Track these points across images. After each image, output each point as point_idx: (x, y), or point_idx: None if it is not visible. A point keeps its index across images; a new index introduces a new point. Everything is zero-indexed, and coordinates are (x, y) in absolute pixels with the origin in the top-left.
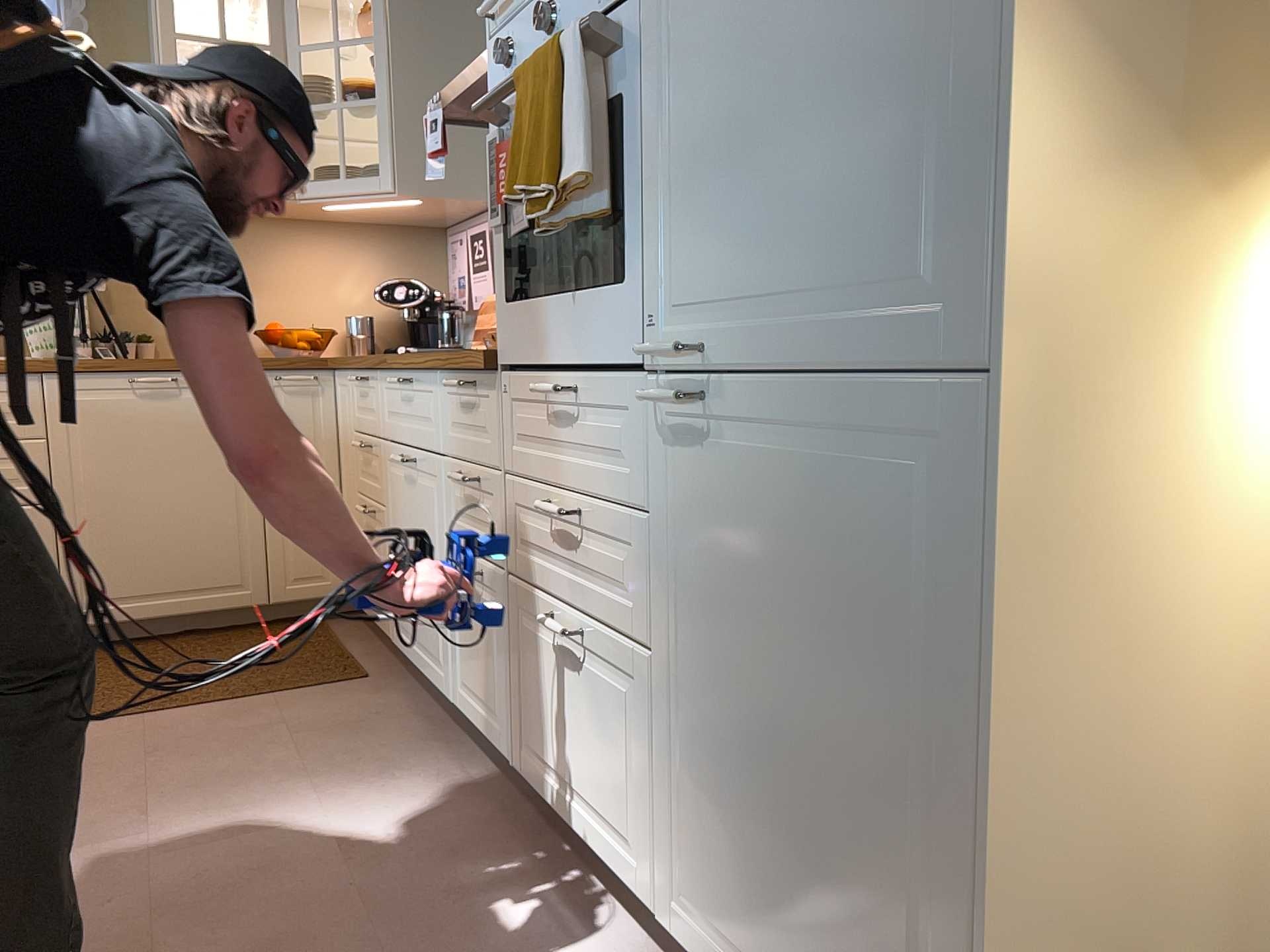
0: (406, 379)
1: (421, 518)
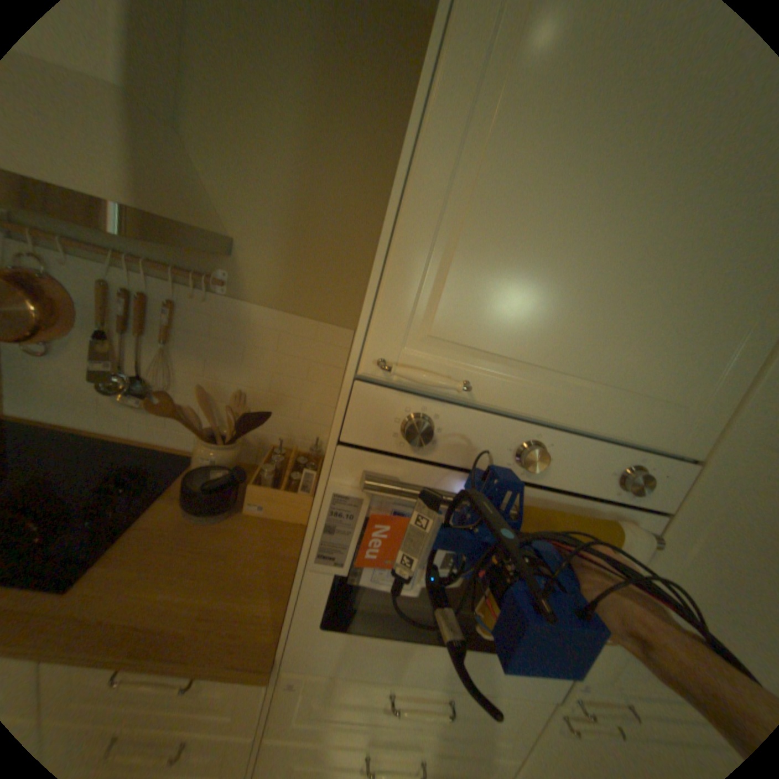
0: None
1: None
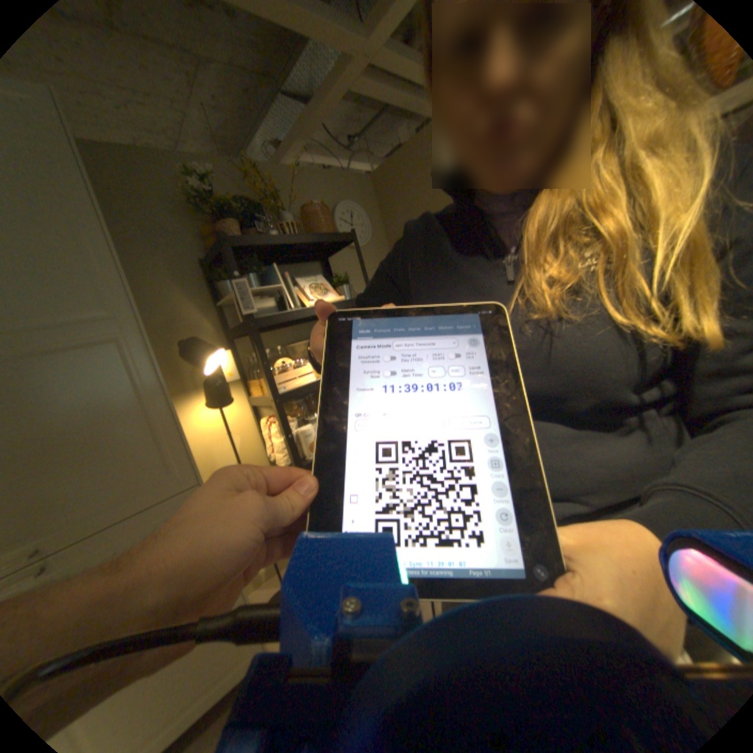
0: None
1: None
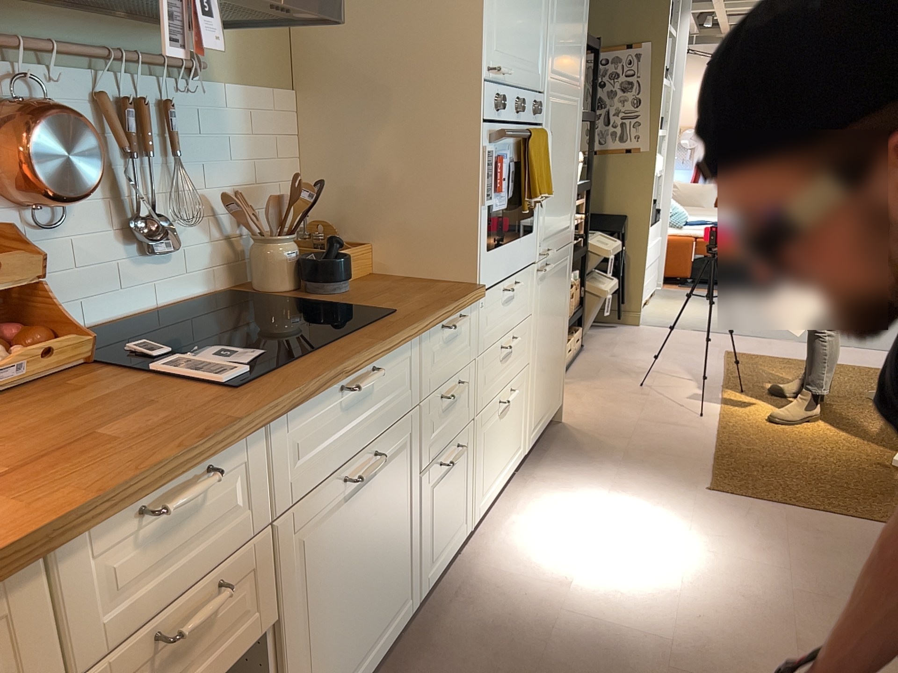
0: (374, 370)
1: (382, 502)
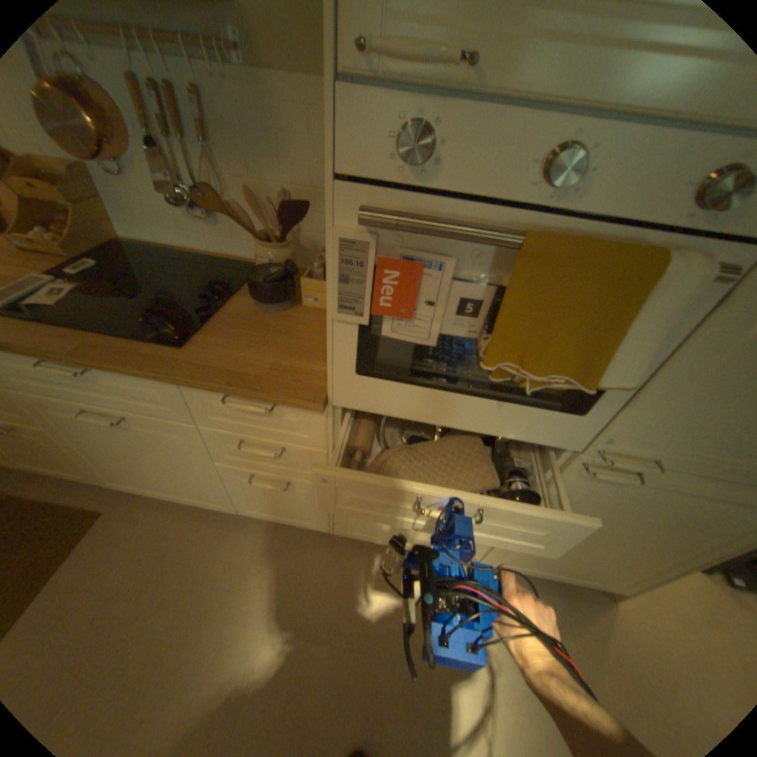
0: (79, 370)
1: (150, 447)
